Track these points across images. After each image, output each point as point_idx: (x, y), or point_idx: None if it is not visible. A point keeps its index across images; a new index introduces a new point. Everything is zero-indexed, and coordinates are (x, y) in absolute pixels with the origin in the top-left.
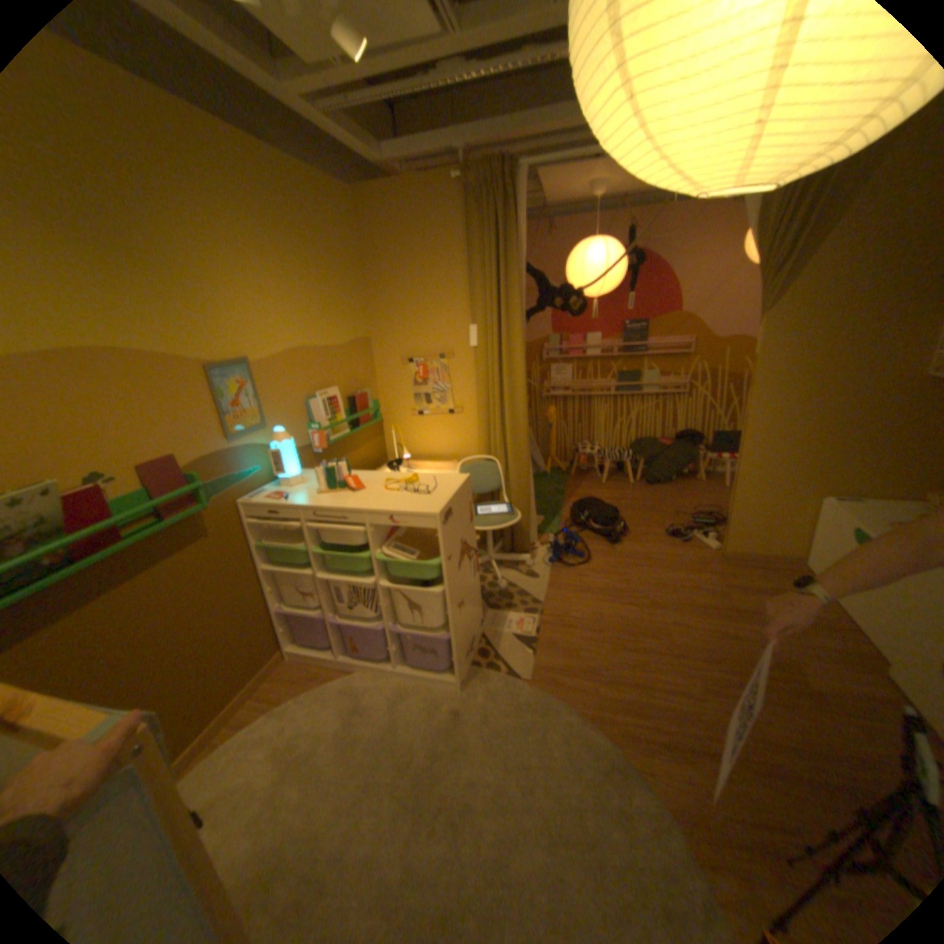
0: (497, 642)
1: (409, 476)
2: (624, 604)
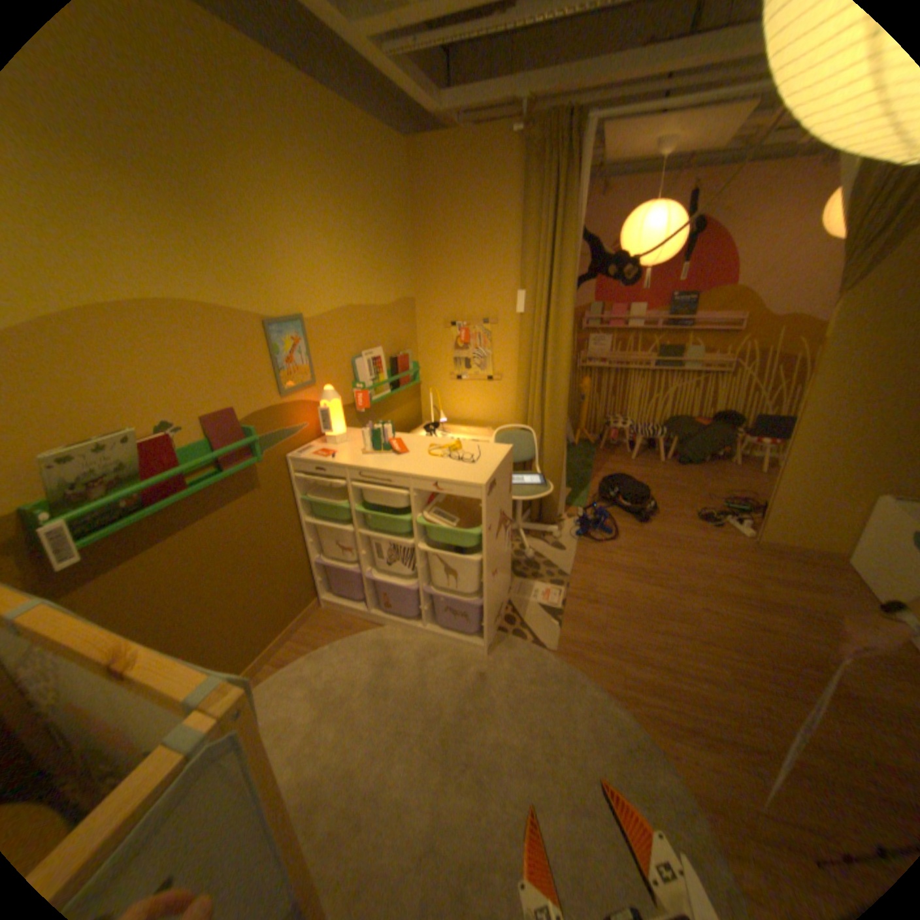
0: (523, 609)
1: (451, 443)
2: (652, 584)
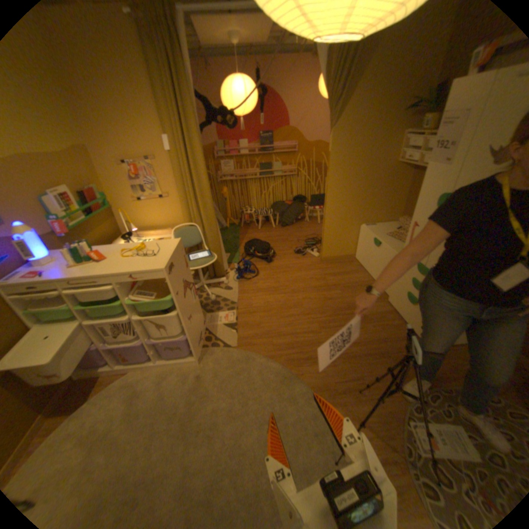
0: (214, 330)
1: (138, 245)
2: (278, 293)
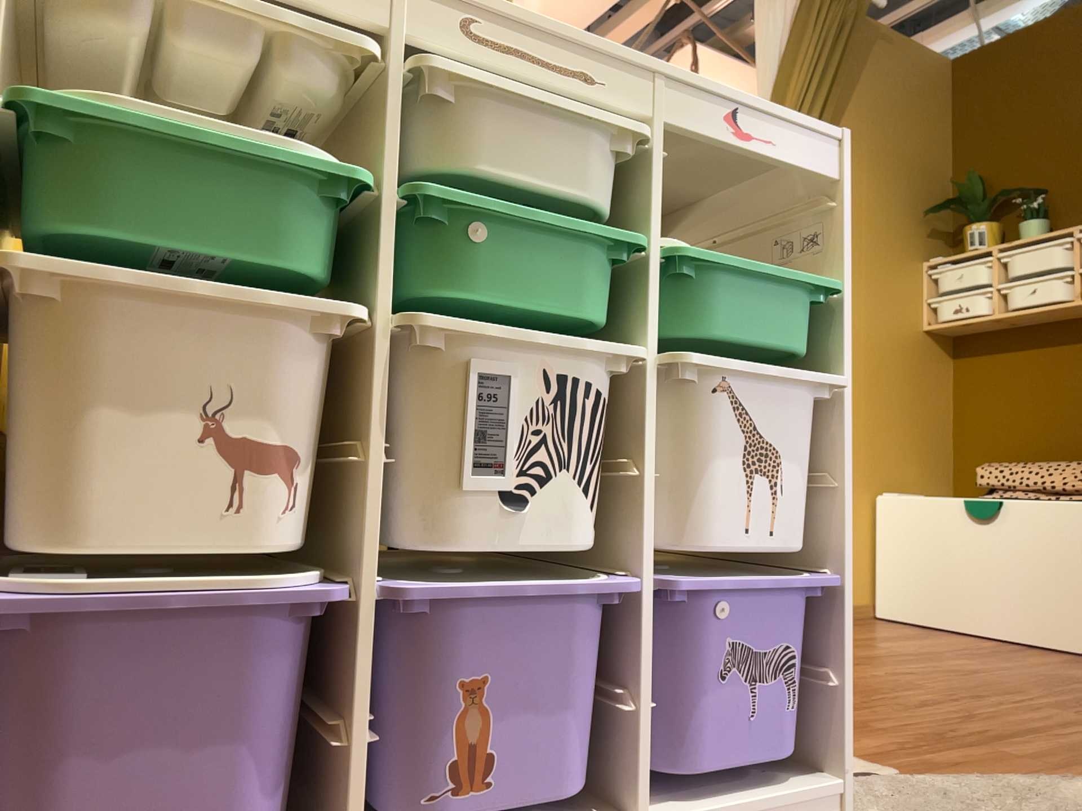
0: None
1: None
2: None
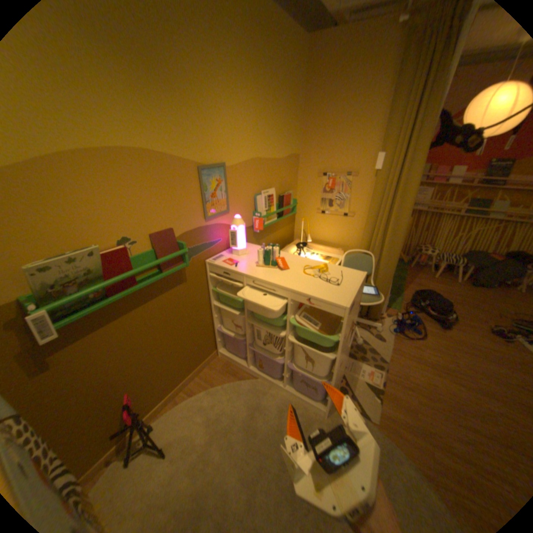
0: (354, 384)
1: (319, 264)
2: (455, 382)
